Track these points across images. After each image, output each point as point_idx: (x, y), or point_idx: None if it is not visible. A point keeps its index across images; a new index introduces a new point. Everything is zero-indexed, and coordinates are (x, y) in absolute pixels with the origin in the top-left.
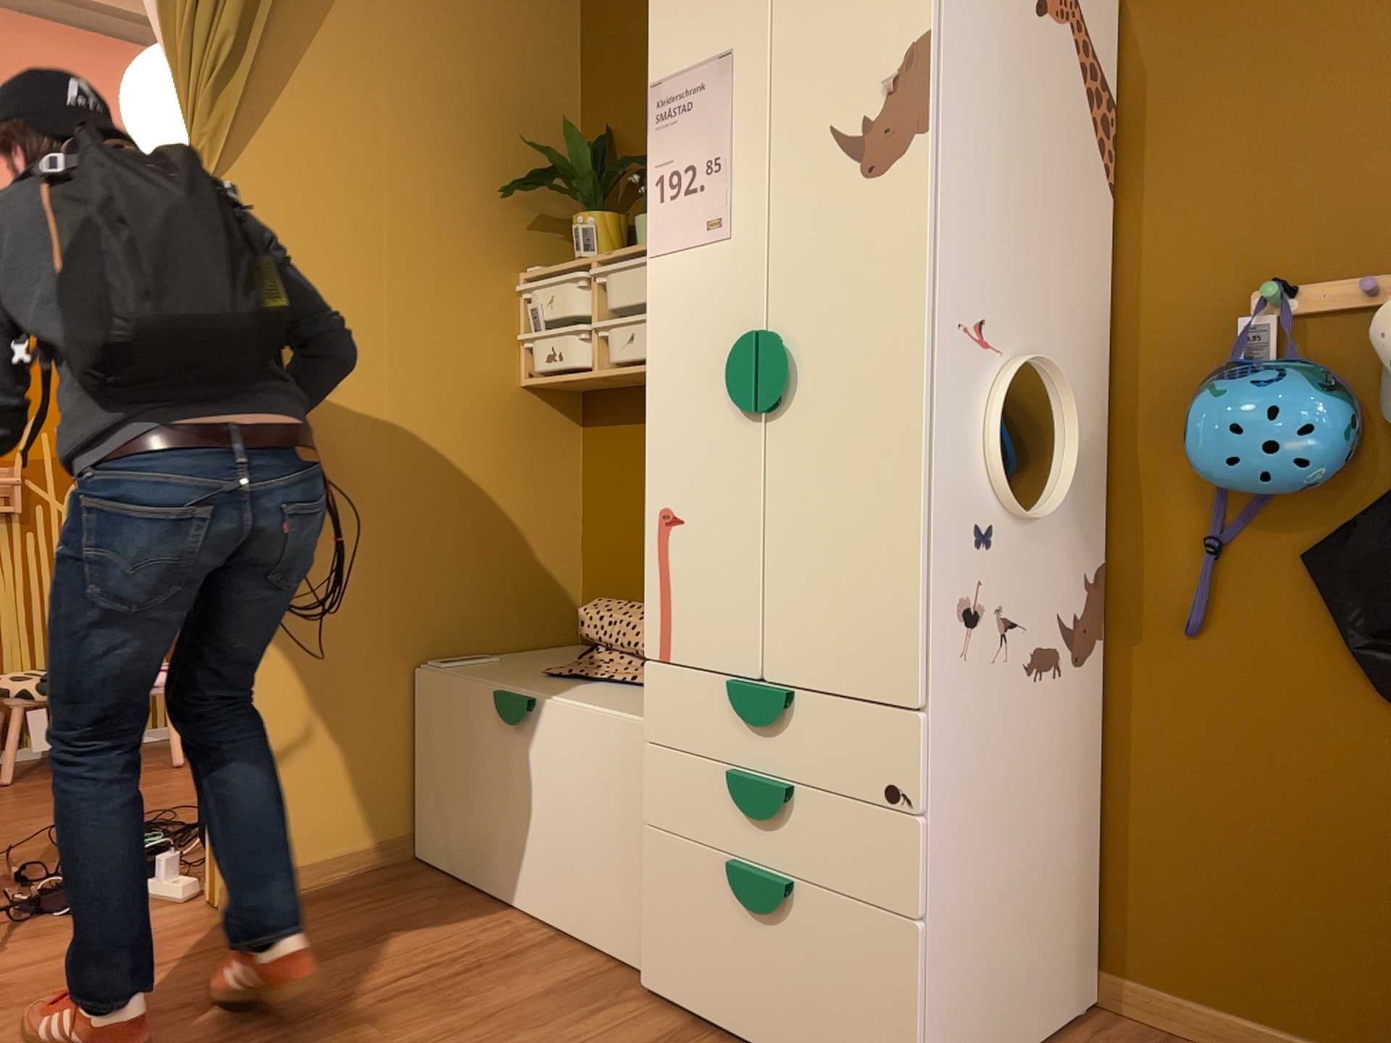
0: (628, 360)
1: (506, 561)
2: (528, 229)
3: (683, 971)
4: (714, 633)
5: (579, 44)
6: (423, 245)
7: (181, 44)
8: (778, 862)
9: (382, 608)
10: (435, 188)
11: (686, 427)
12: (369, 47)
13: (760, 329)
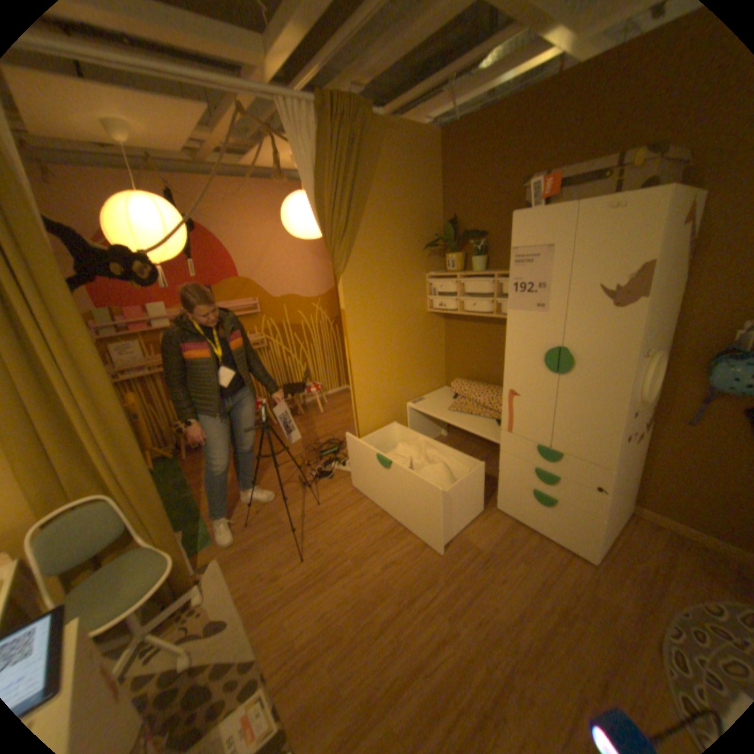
0: (473, 312)
1: (426, 367)
2: (427, 257)
3: (514, 509)
4: (531, 430)
5: (440, 179)
6: (399, 275)
7: (324, 226)
8: (552, 493)
9: (396, 390)
10: (401, 253)
11: (523, 368)
12: (378, 207)
13: (560, 347)
